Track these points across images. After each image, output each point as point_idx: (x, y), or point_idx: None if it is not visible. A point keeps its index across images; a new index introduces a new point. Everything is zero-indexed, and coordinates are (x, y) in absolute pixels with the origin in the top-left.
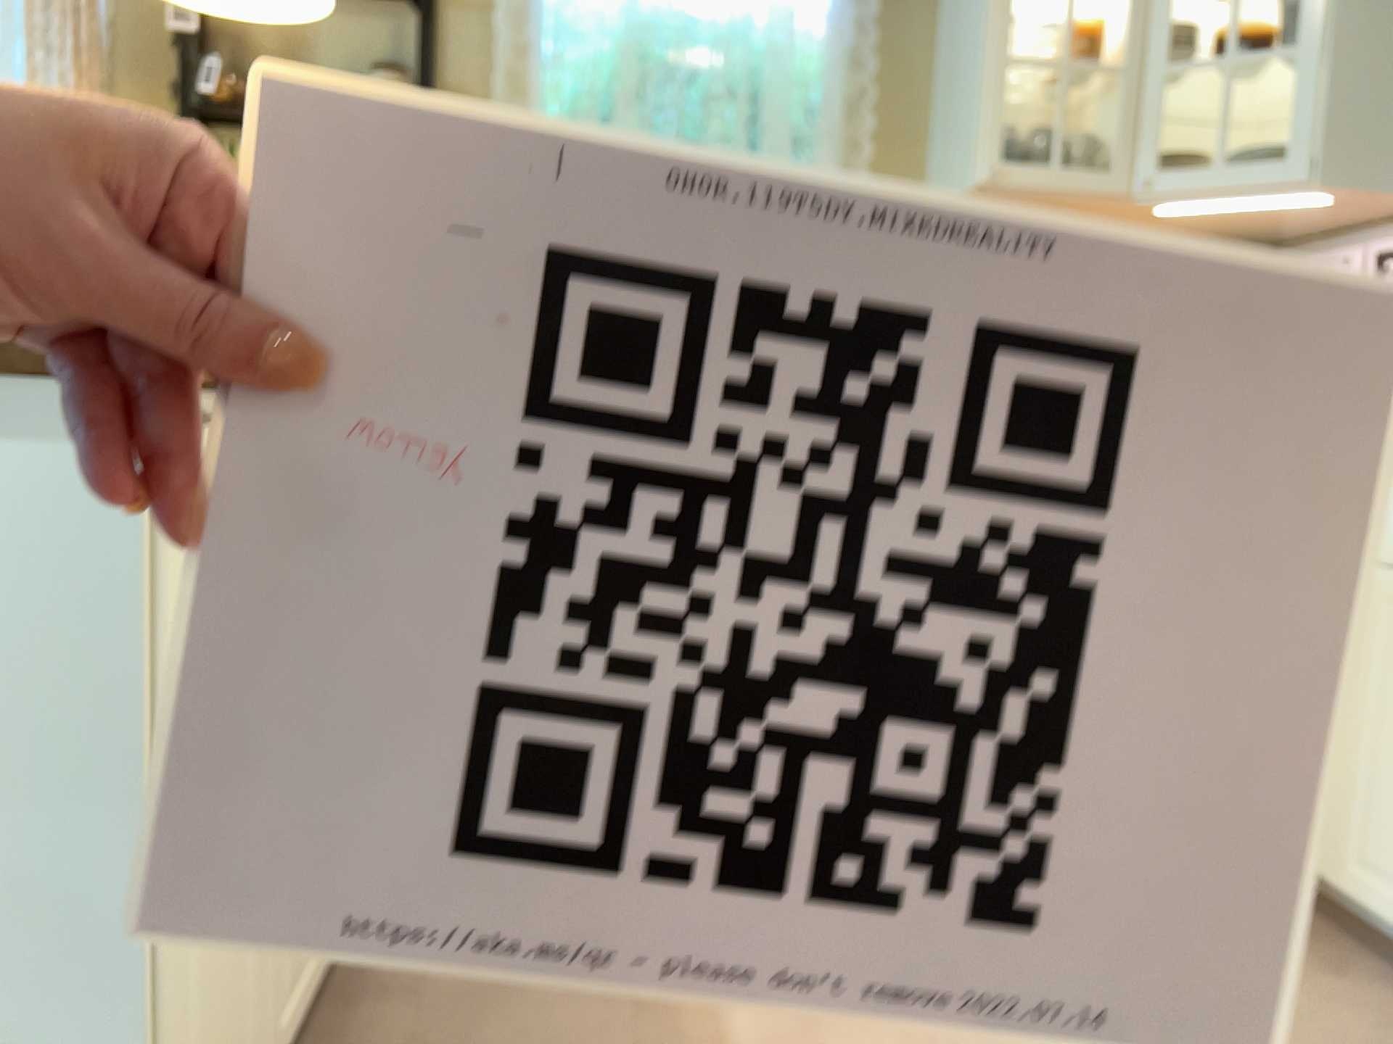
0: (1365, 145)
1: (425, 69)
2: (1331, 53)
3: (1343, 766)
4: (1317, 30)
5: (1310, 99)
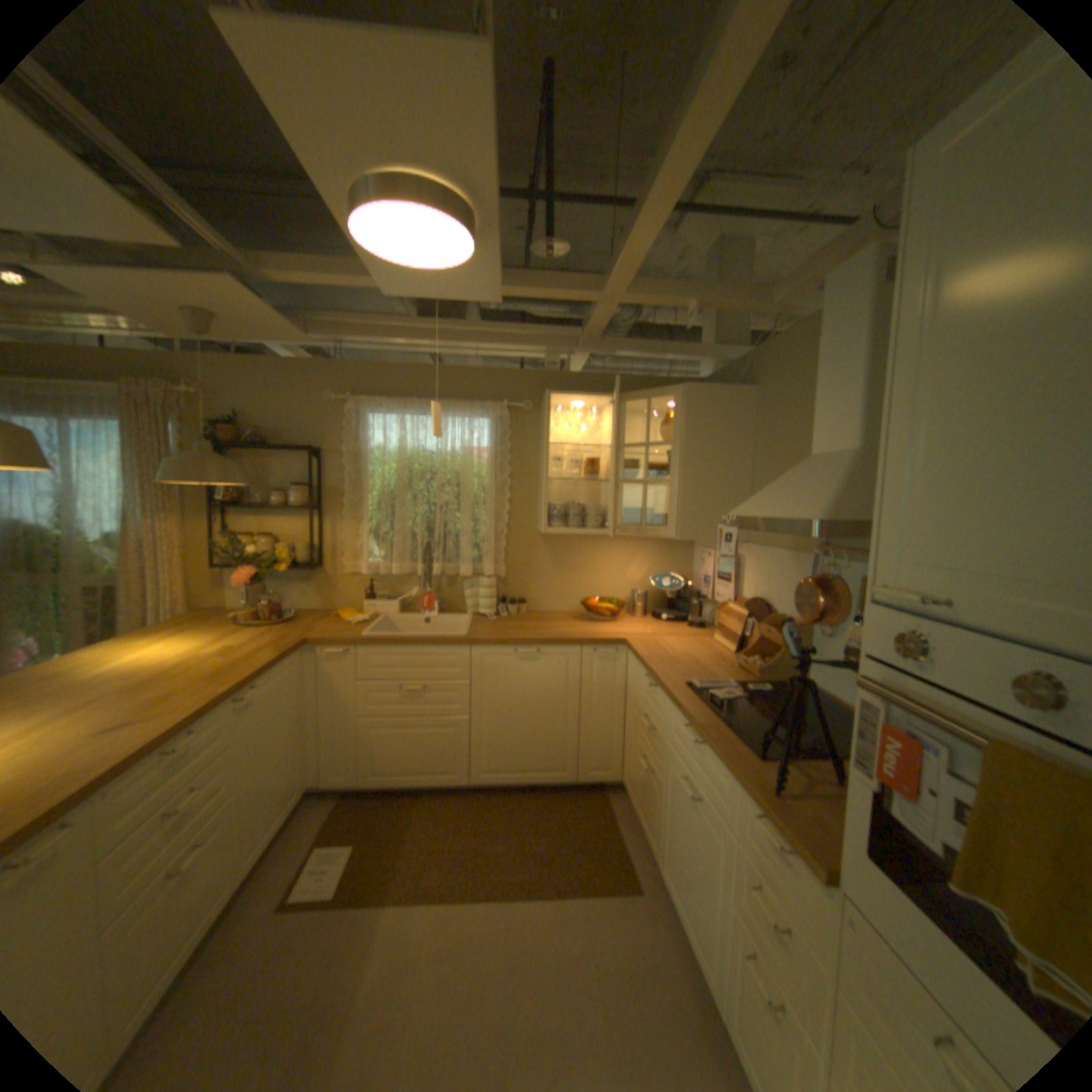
0: (696, 523)
1: (312, 486)
2: (681, 484)
3: (661, 820)
4: (674, 475)
5: (673, 504)
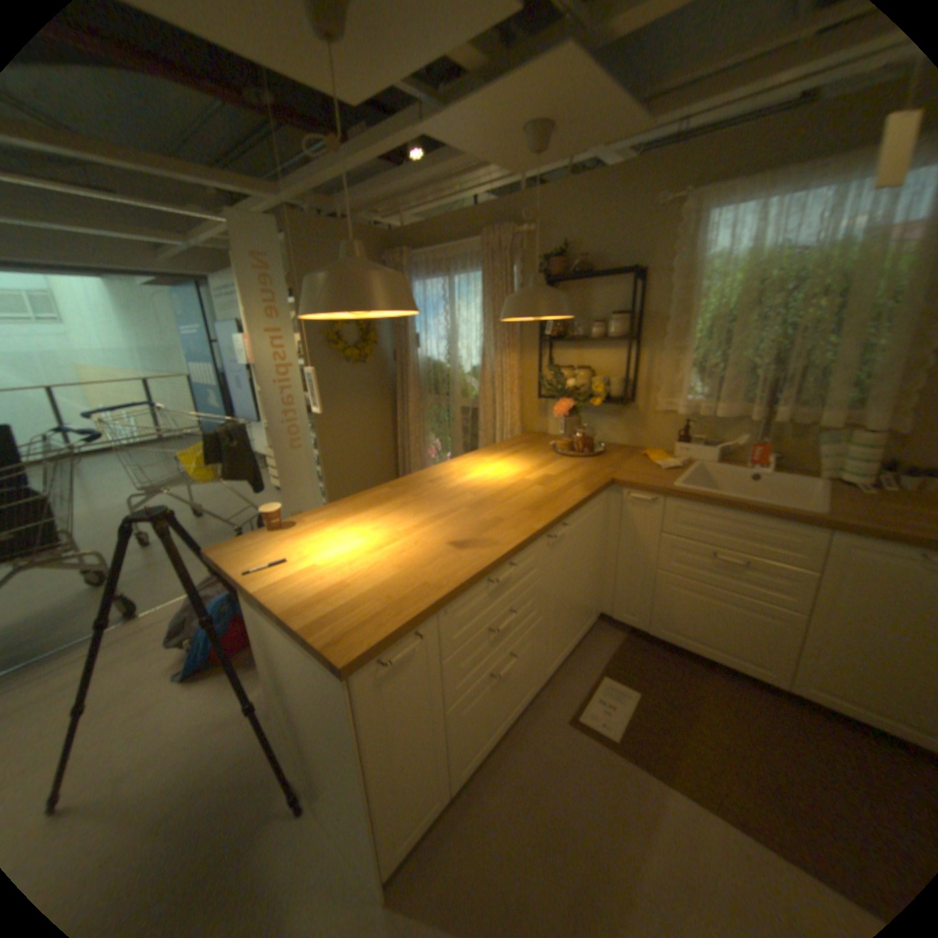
0: None
1: (633, 312)
2: None
3: None
4: None
5: None
